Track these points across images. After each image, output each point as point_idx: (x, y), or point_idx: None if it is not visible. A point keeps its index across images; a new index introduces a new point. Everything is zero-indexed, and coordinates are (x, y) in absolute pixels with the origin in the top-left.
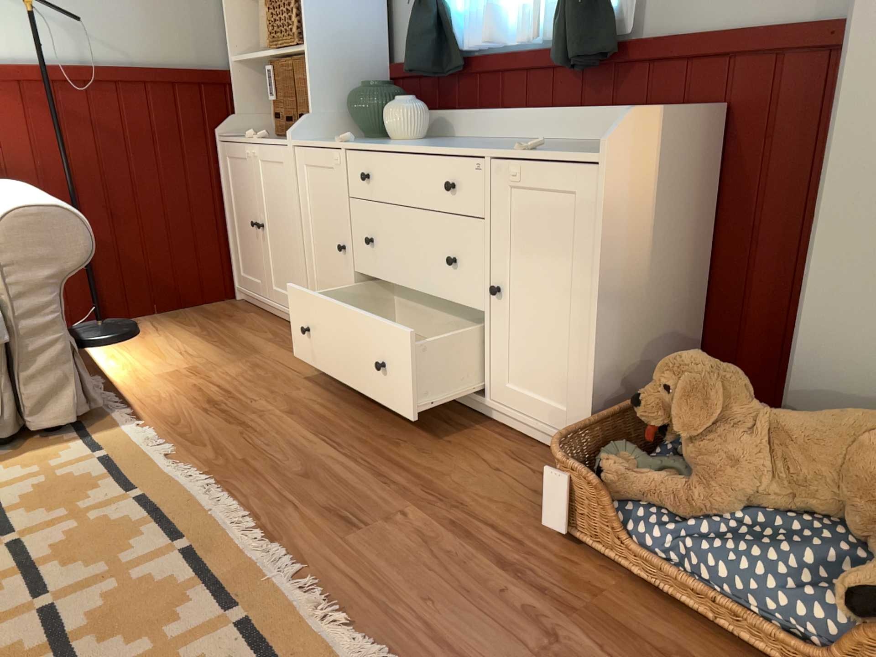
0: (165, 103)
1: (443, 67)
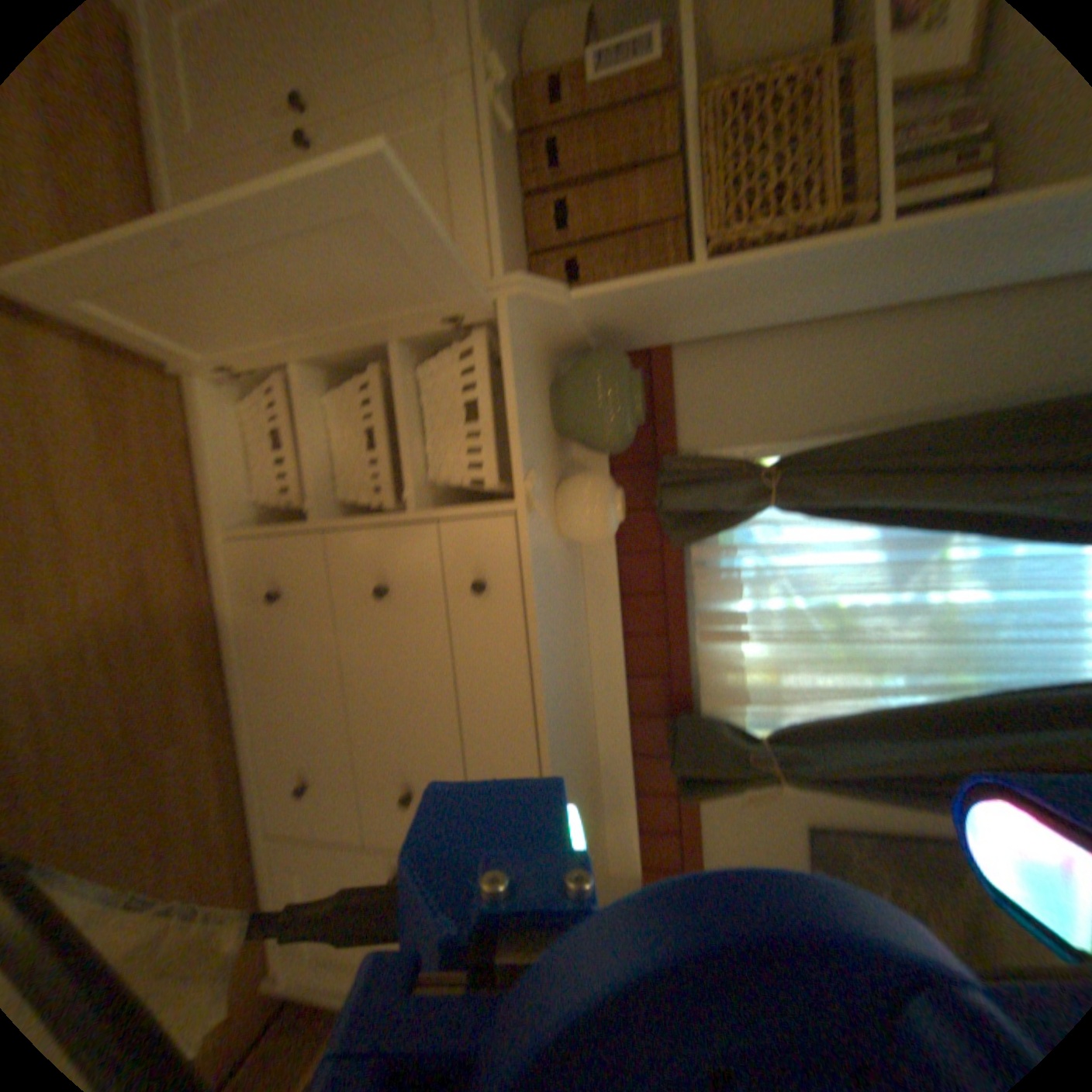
0: None
1: (670, 514)
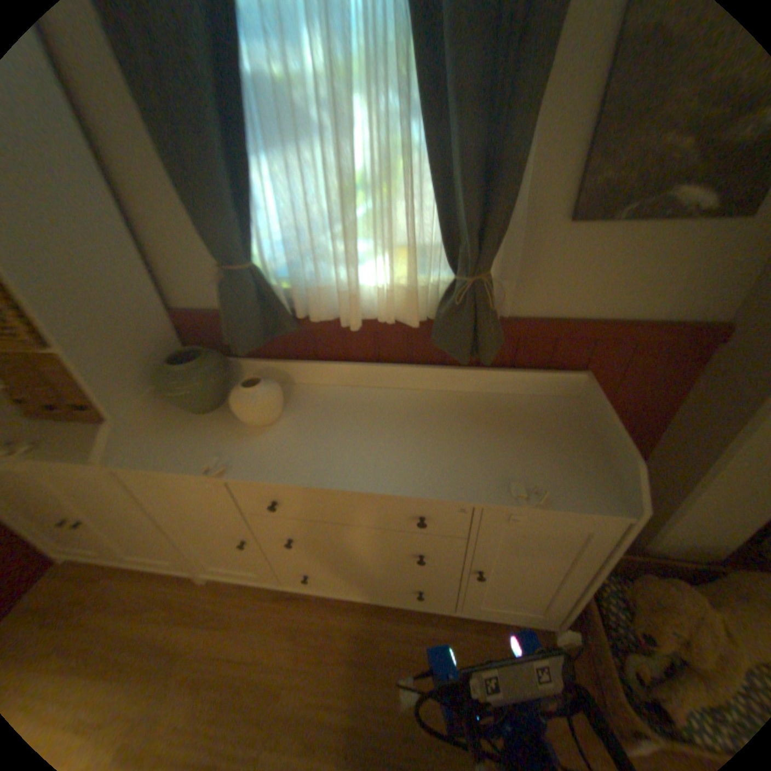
0: None
1: (274, 327)
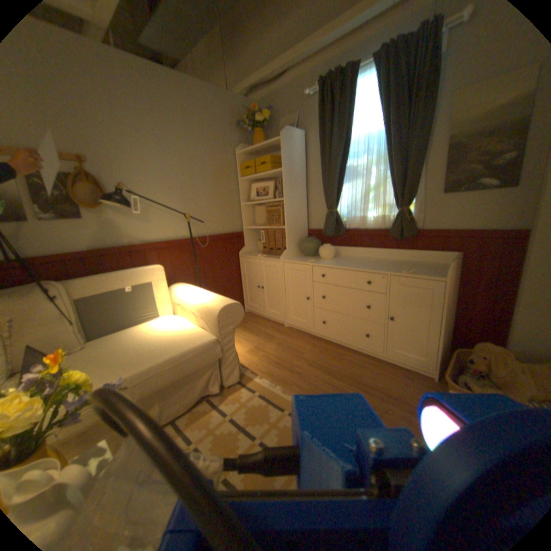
0: (223, 244)
1: (337, 231)
